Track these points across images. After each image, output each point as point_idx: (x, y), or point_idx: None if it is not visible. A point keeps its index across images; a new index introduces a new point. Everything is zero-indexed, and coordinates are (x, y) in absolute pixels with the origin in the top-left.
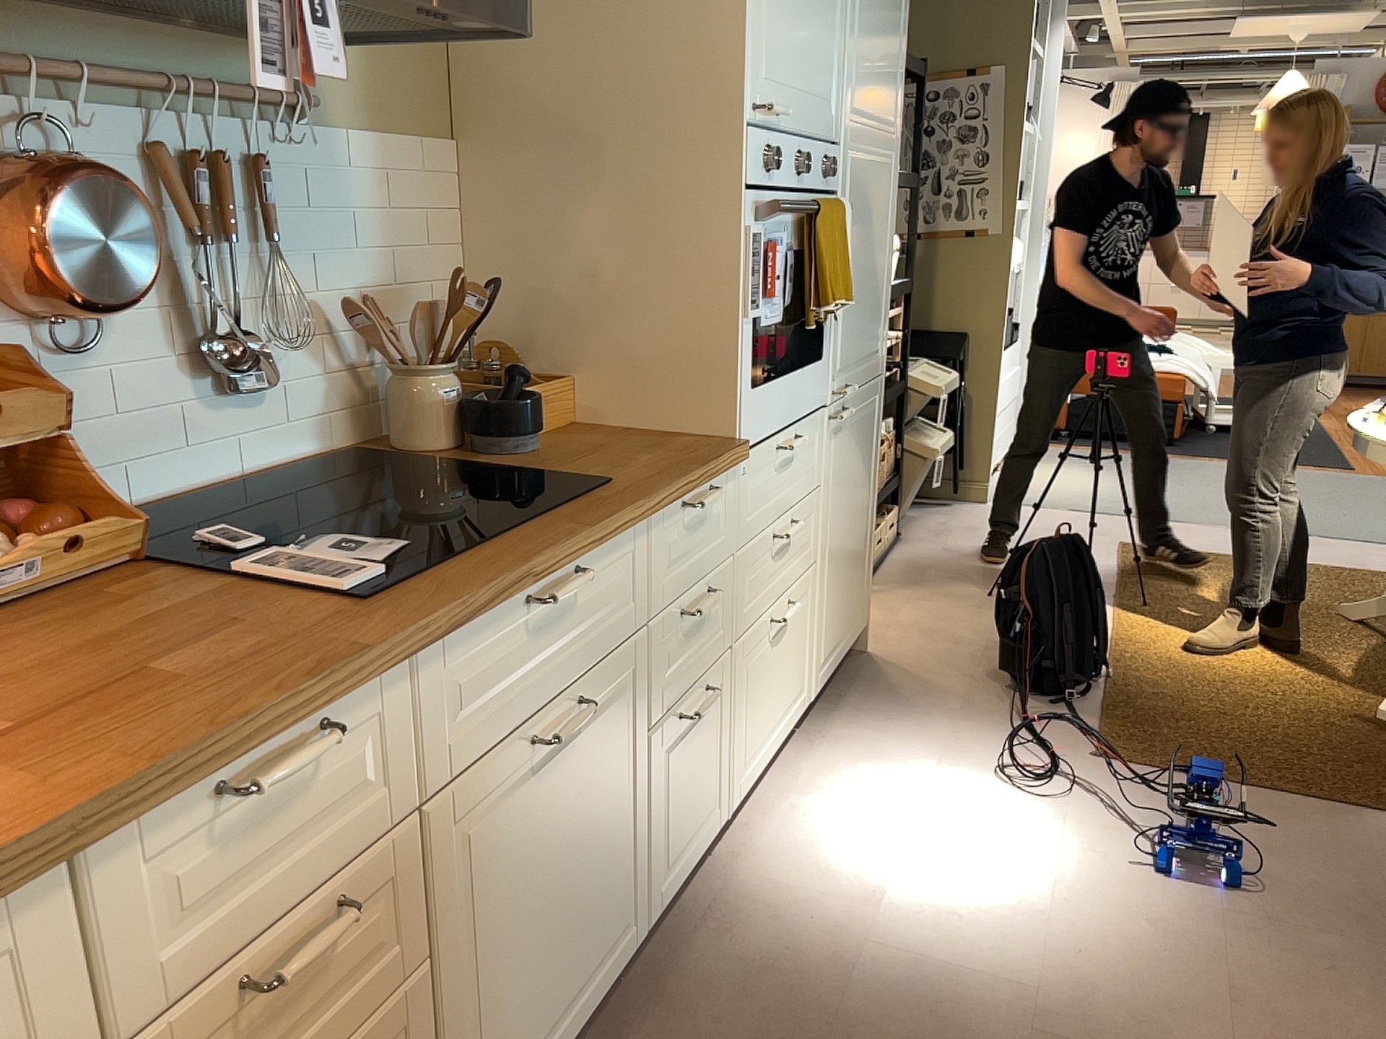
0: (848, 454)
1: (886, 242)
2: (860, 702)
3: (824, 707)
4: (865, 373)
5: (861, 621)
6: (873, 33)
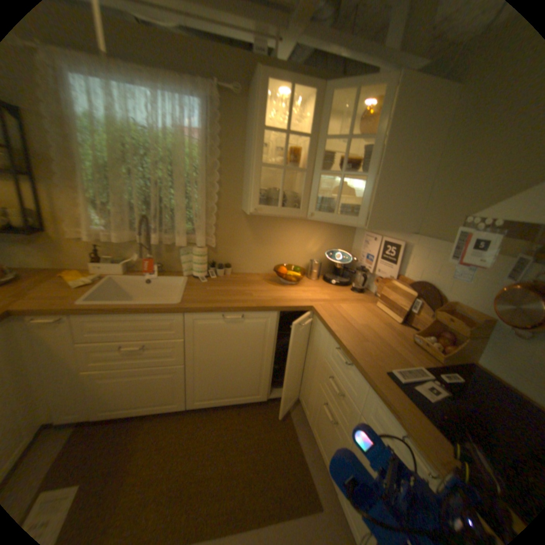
0: None
1: None
2: None
3: None
4: None
5: None
6: None
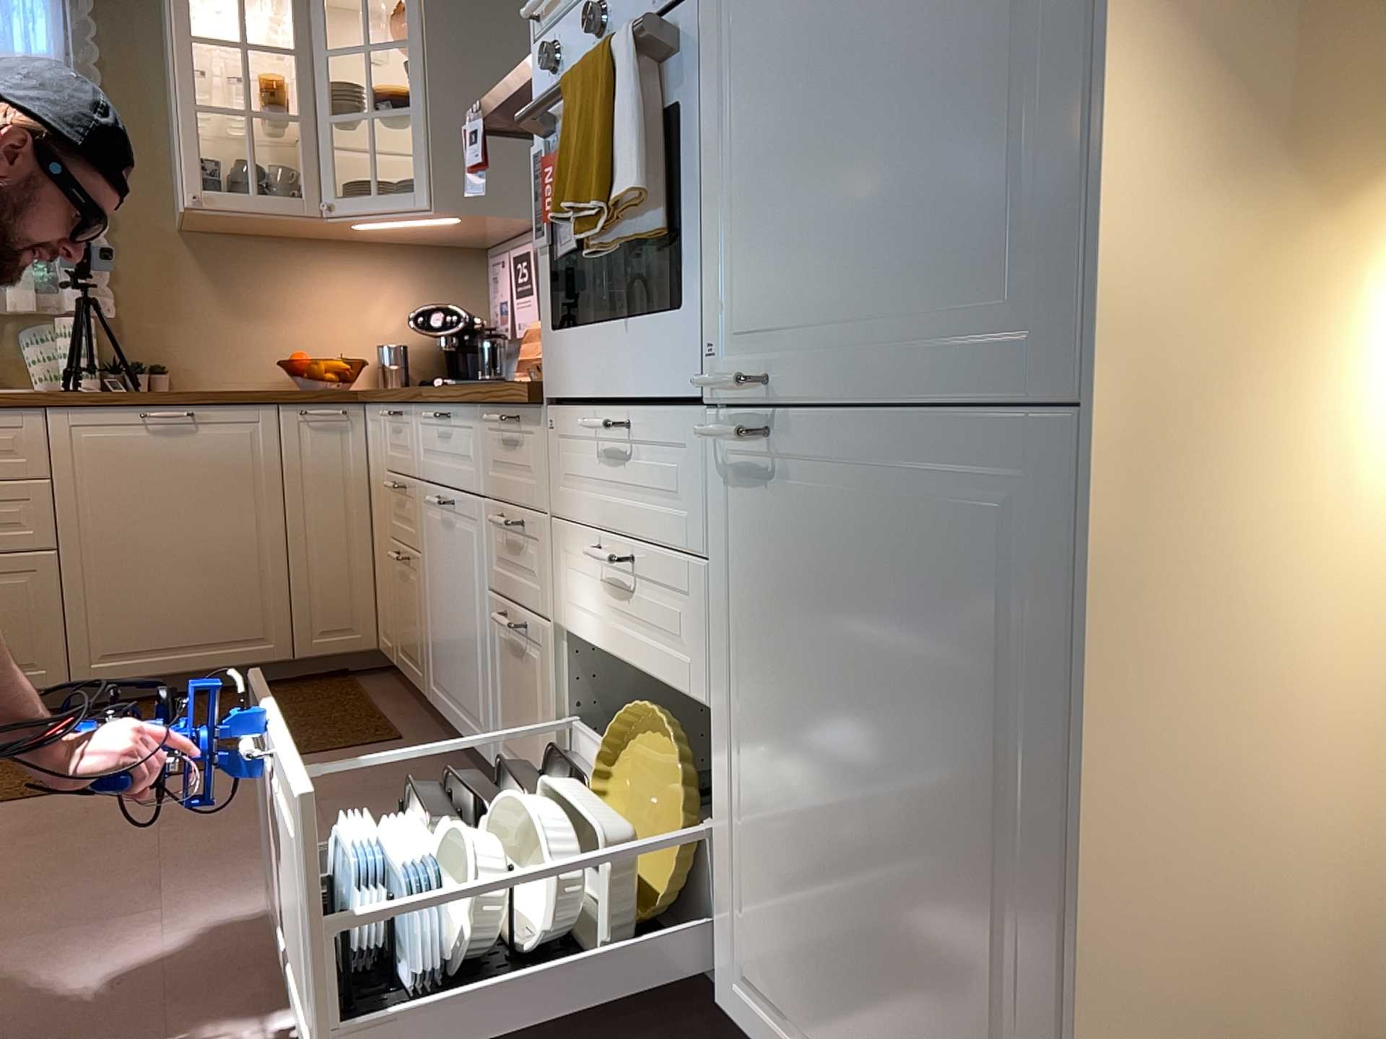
0: (827, 574)
1: None
2: None
3: None
4: (915, 376)
5: None
6: None
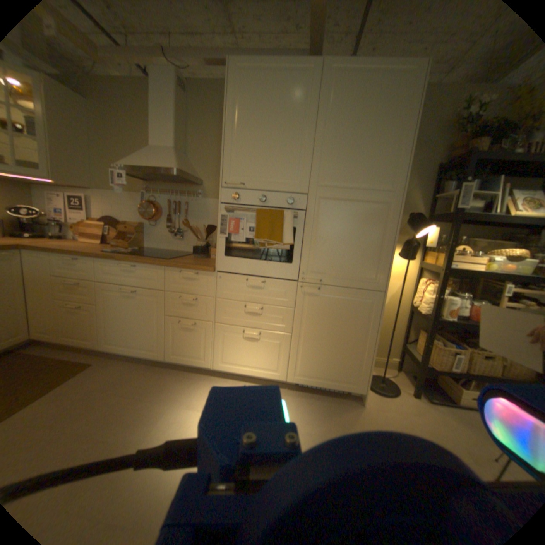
0: (328, 309)
1: (385, 234)
2: (316, 406)
3: (306, 397)
4: (352, 283)
5: (357, 390)
6: (349, 150)
